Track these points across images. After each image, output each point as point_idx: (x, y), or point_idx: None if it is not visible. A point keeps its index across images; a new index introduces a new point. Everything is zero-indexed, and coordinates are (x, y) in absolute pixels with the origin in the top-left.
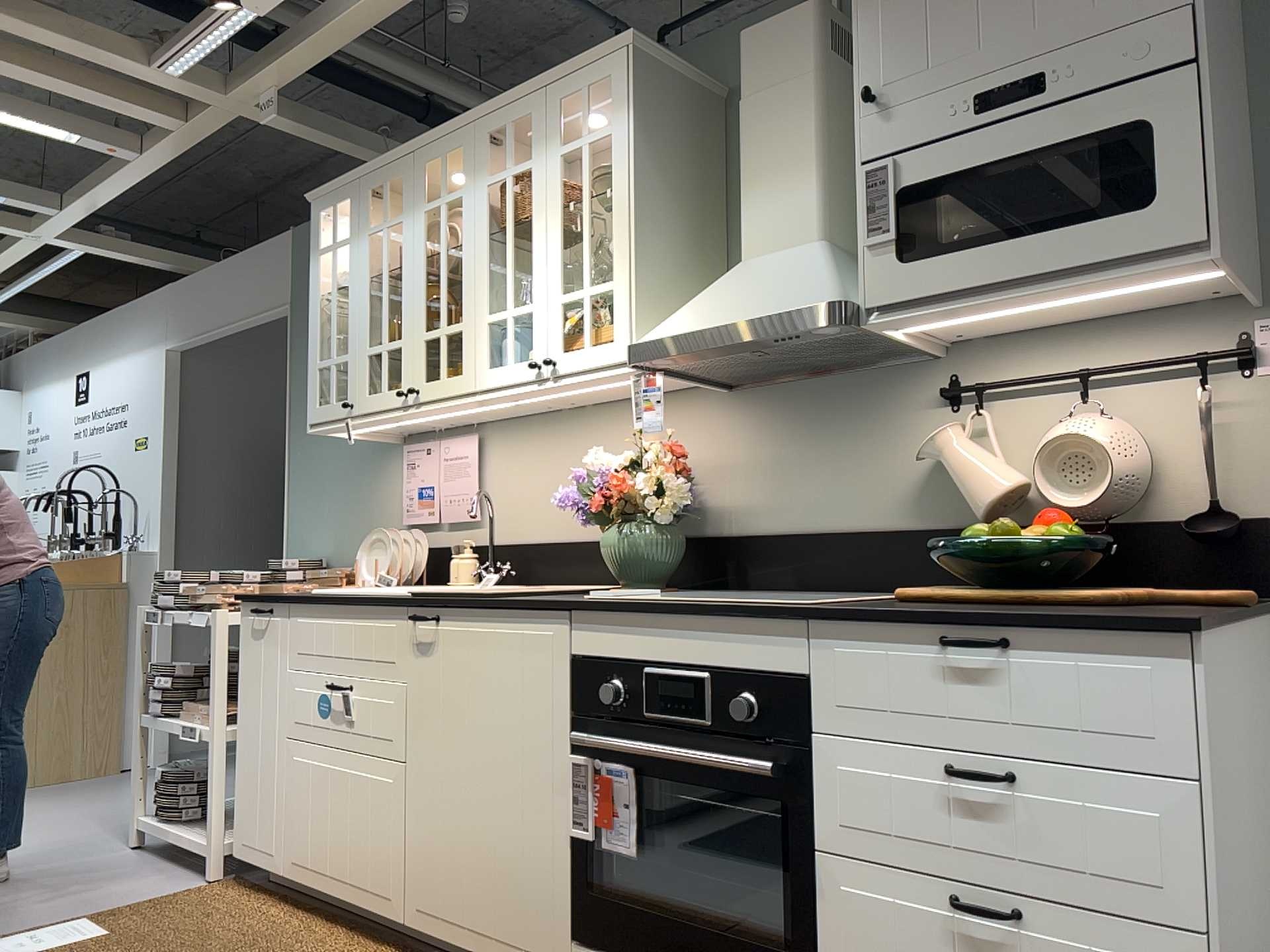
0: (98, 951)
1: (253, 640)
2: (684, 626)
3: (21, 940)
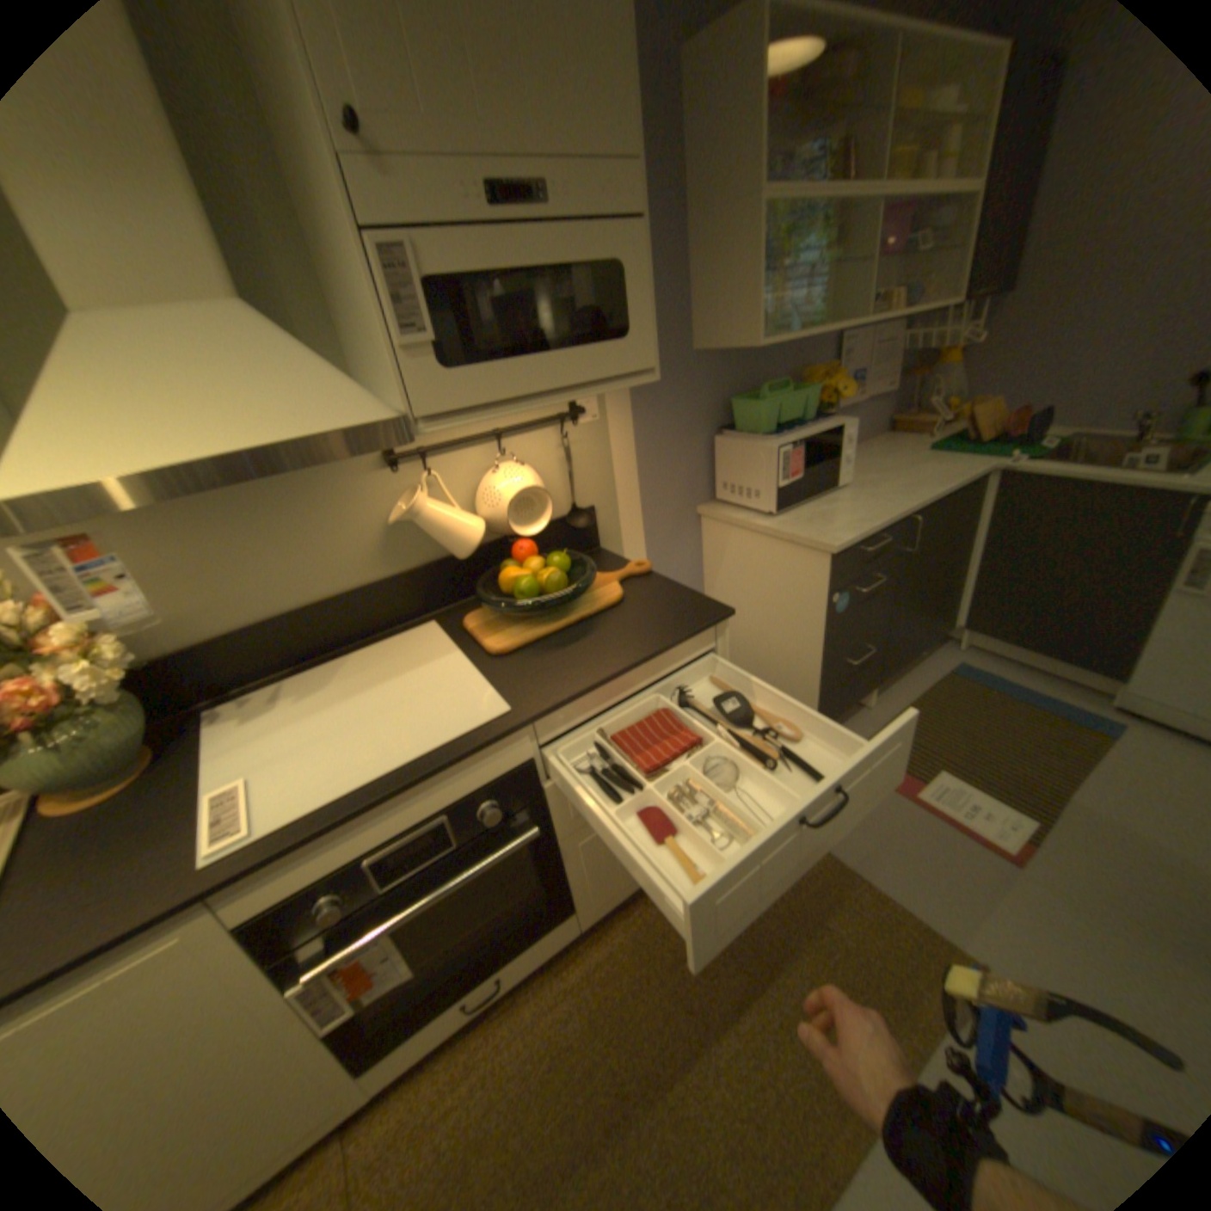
0: None
1: None
2: (397, 801)
3: None
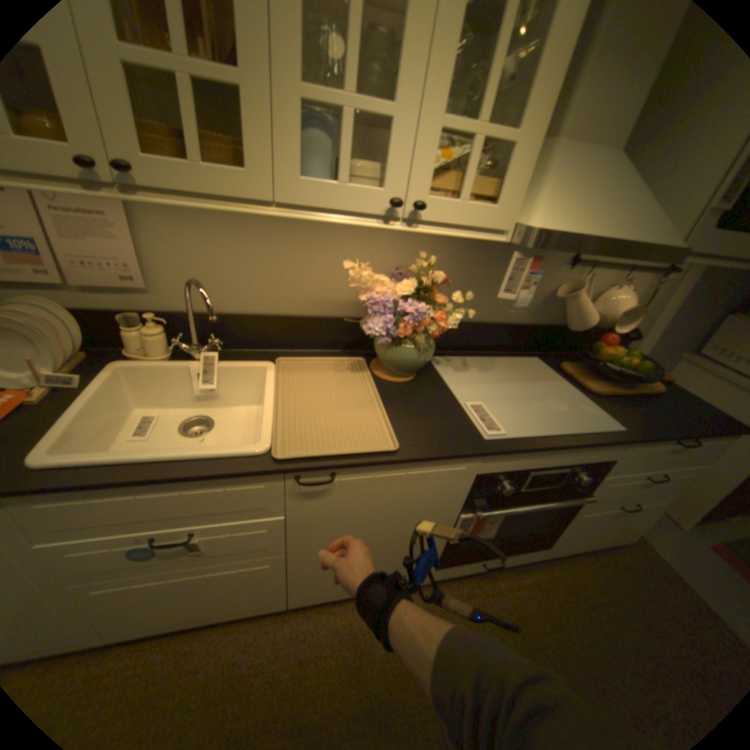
0: None
1: None
2: (567, 452)
3: None
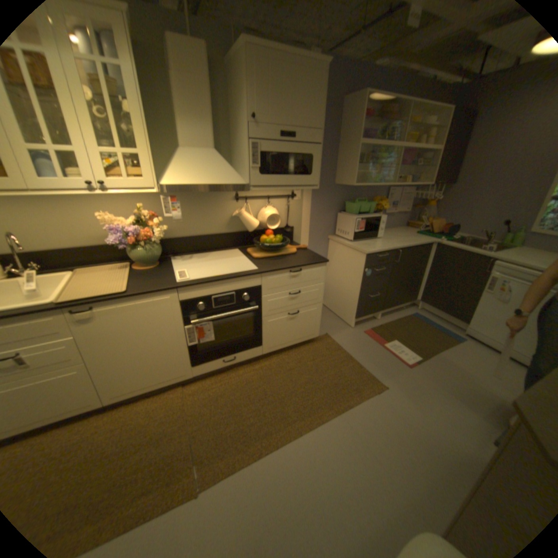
0: None
1: None
2: (225, 283)
3: None
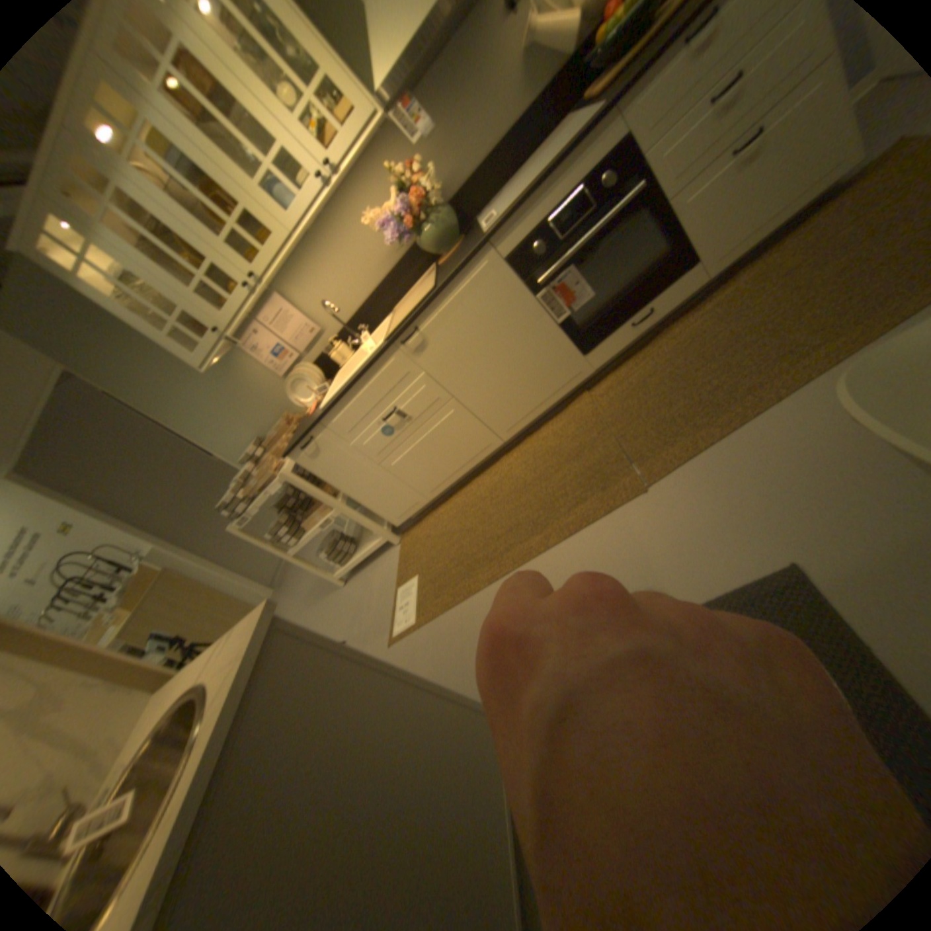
0: (432, 573)
1: (317, 457)
2: (555, 177)
3: (400, 611)
